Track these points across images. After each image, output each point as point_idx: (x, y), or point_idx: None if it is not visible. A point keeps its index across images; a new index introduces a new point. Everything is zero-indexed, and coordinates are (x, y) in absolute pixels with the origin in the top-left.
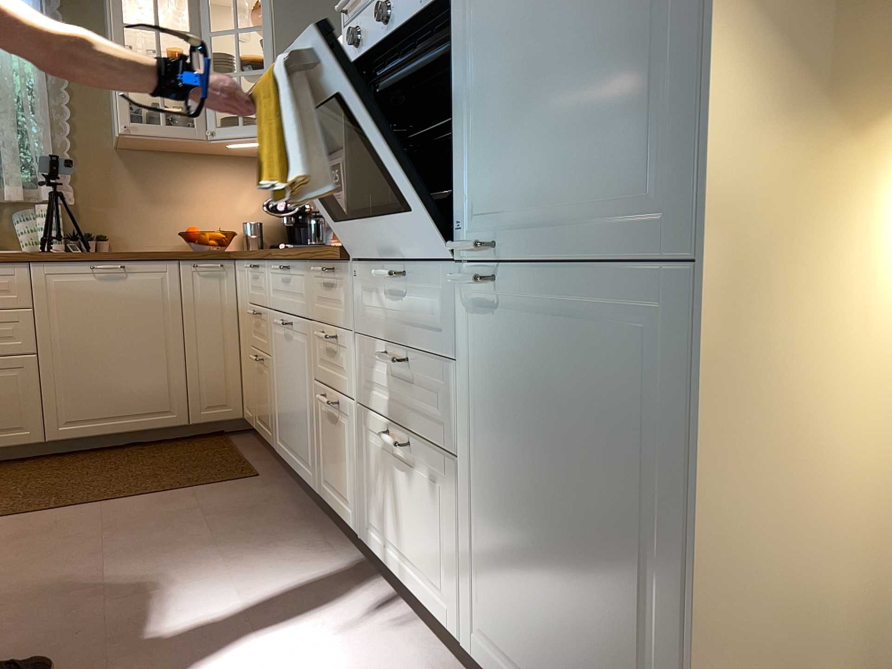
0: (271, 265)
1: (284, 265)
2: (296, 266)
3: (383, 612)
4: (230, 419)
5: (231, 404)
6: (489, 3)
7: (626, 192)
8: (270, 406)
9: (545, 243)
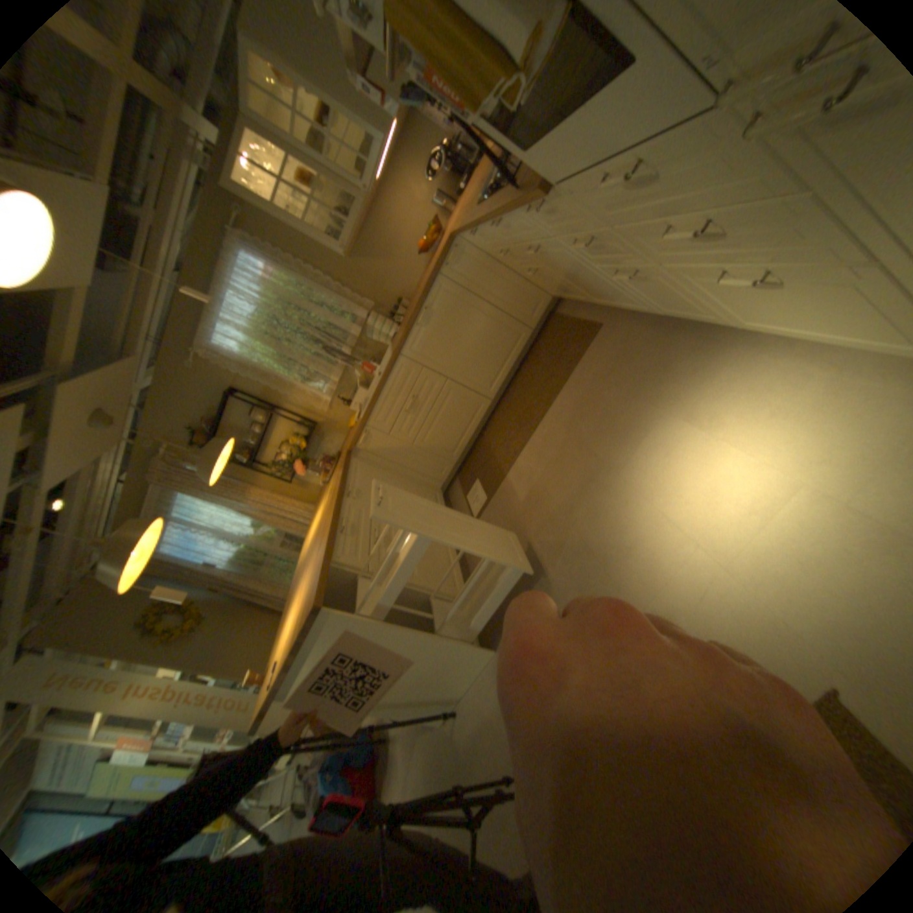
0: (487, 222)
1: (496, 217)
2: (507, 213)
3: (815, 359)
4: (549, 303)
5: (542, 297)
6: None
7: None
8: (570, 285)
9: None
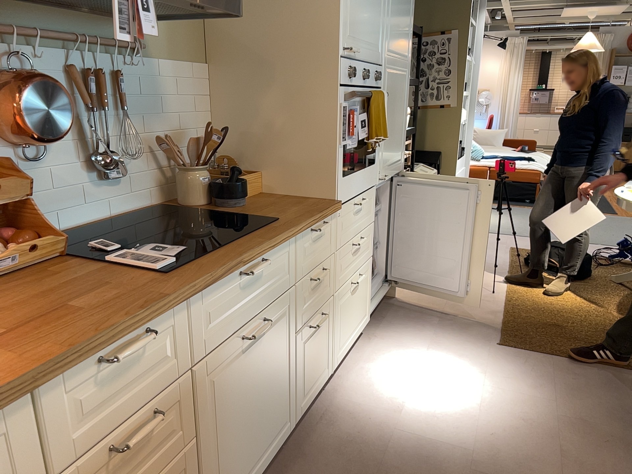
0: (207, 293)
1: (249, 265)
2: (275, 251)
3: (351, 369)
4: None
5: None
6: (388, 101)
7: (399, 158)
8: None
9: (391, 172)
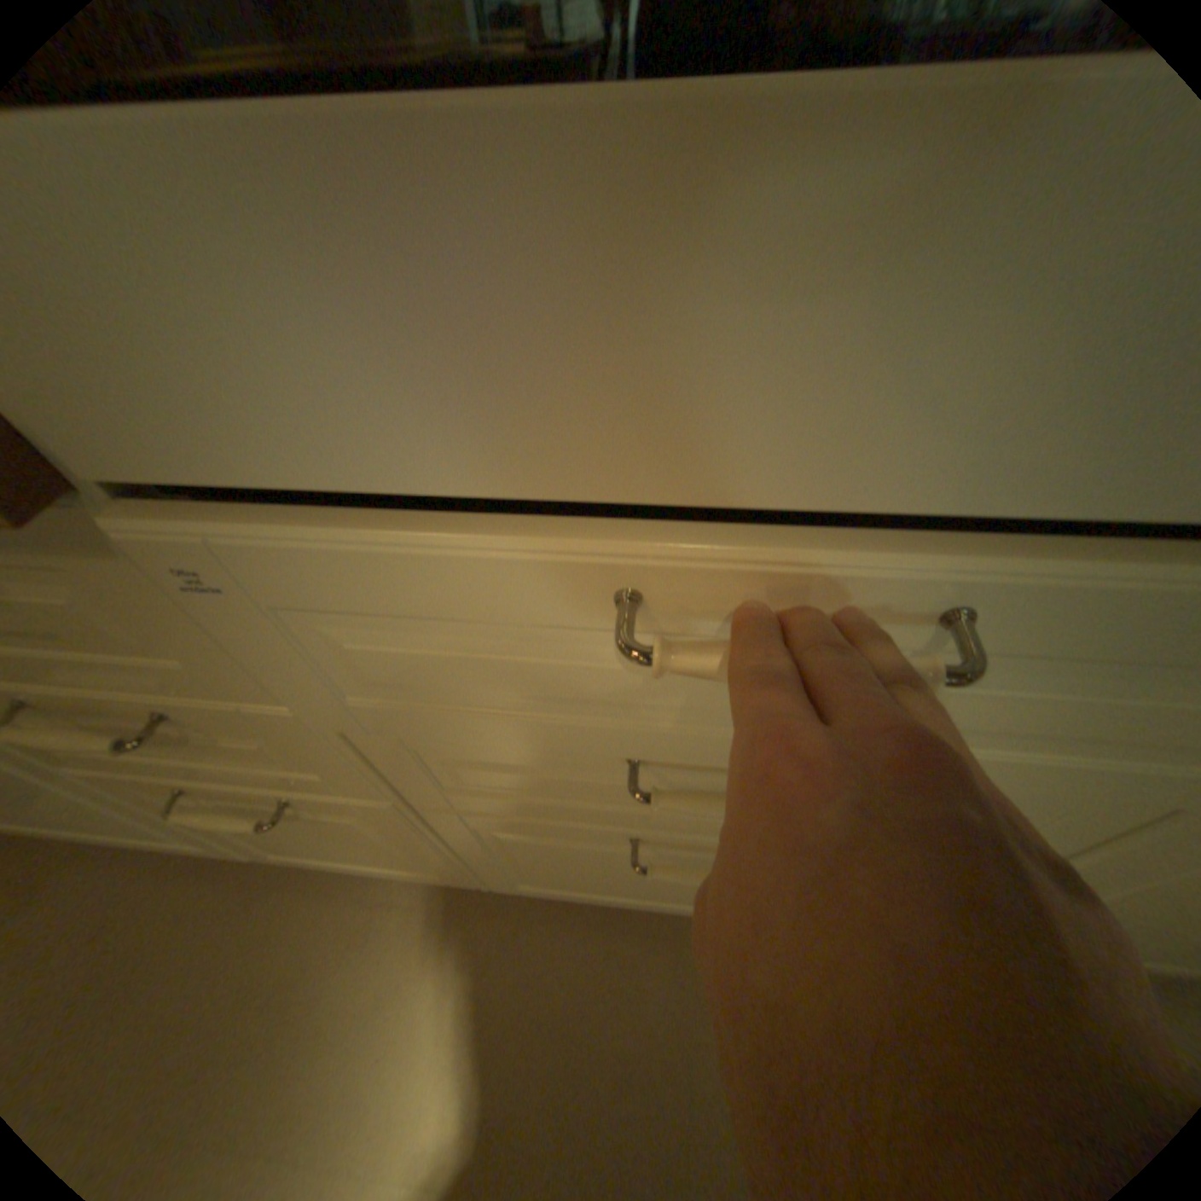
0: None
1: None
2: None
3: (620, 938)
4: None
5: None
6: None
7: None
8: None
9: None
